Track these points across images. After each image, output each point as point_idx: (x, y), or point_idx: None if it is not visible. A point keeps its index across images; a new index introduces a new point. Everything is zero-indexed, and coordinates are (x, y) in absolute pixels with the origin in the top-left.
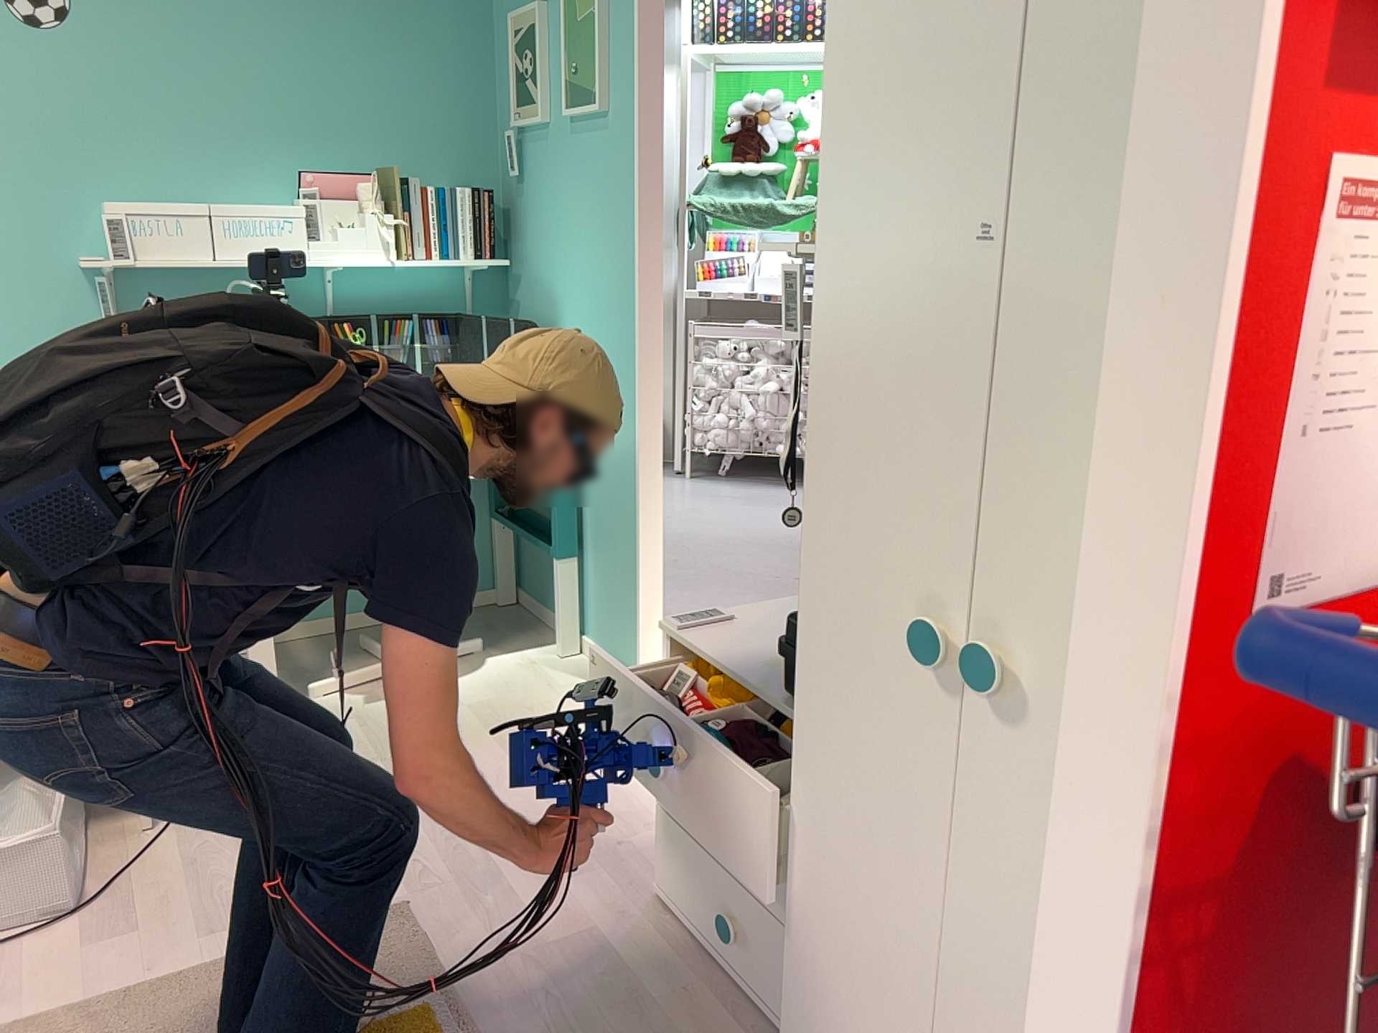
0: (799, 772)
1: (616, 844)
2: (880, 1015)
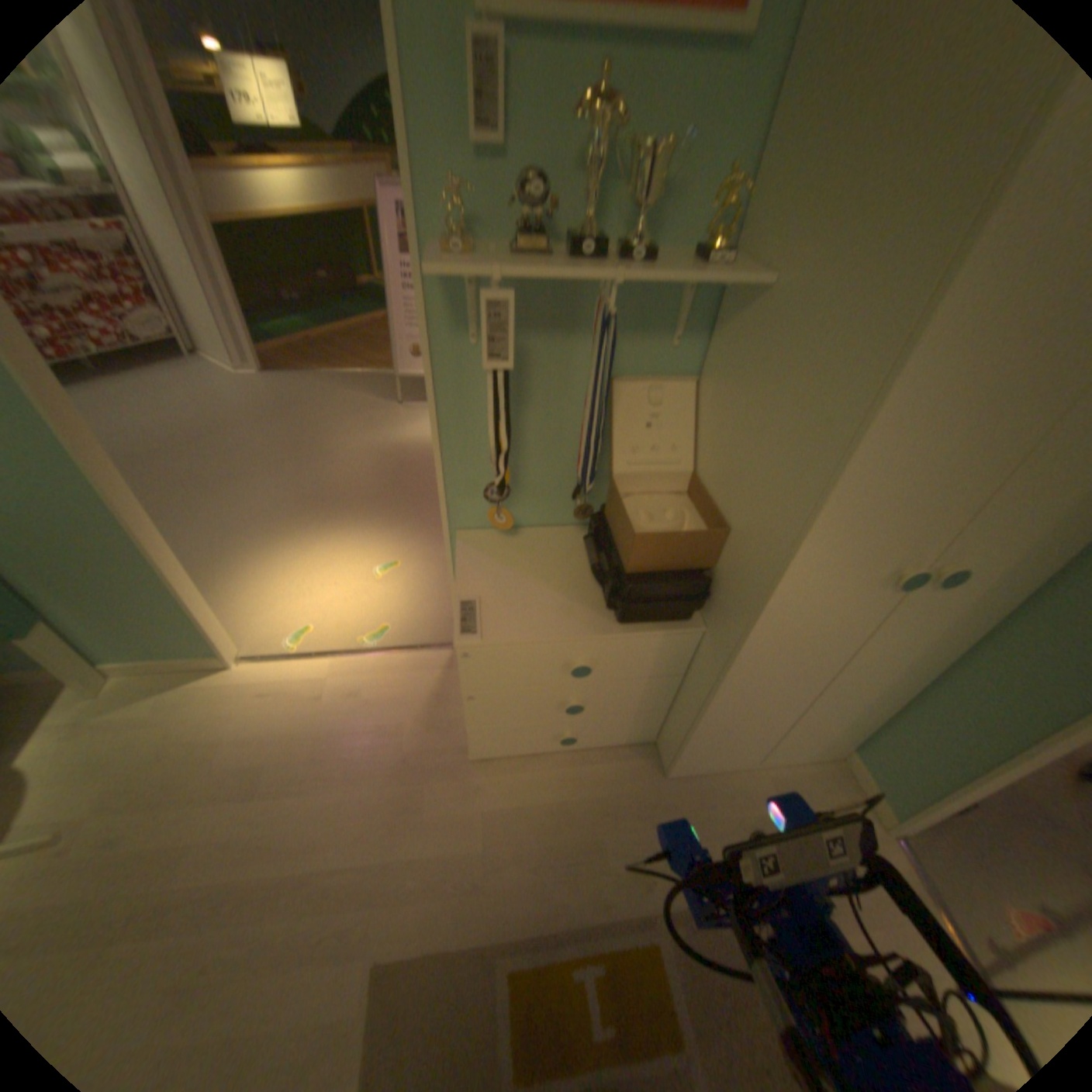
0: (736, 667)
1: (402, 761)
2: (771, 715)
